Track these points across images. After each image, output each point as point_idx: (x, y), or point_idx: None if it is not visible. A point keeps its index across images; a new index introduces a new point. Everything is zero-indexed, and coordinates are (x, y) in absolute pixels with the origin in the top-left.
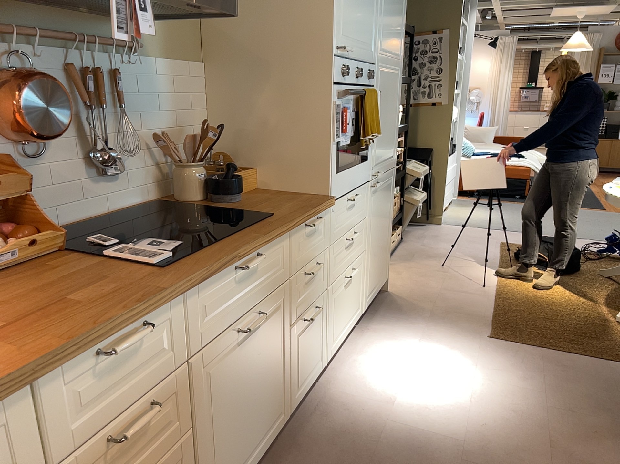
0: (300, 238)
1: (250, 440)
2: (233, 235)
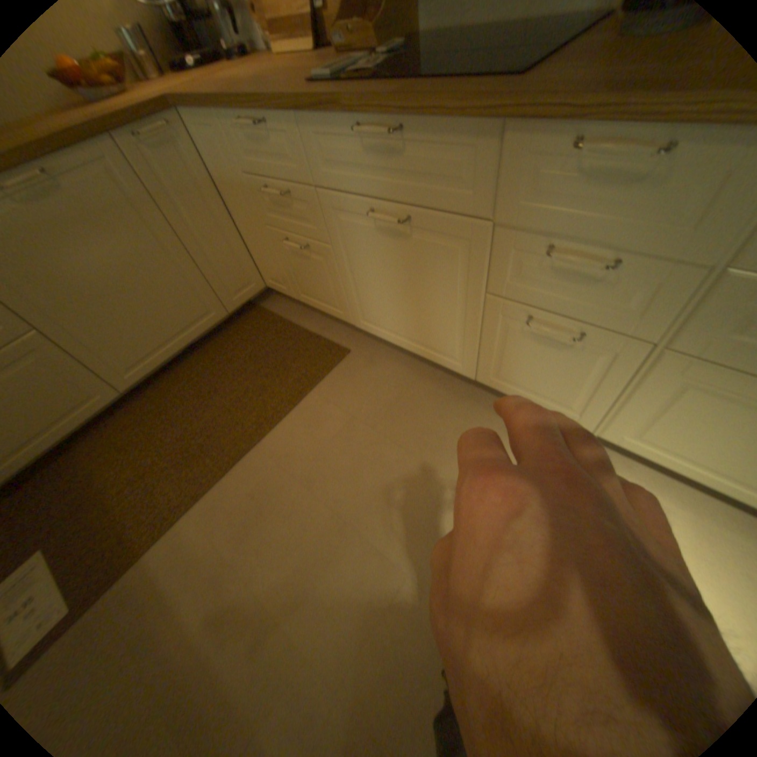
0: (555, 164)
1: (403, 328)
2: (401, 80)
